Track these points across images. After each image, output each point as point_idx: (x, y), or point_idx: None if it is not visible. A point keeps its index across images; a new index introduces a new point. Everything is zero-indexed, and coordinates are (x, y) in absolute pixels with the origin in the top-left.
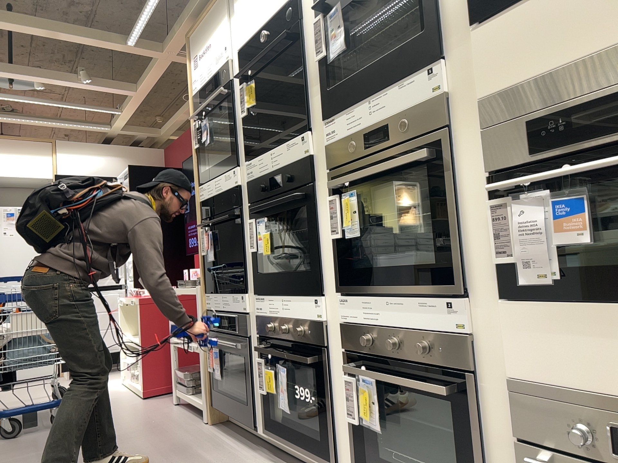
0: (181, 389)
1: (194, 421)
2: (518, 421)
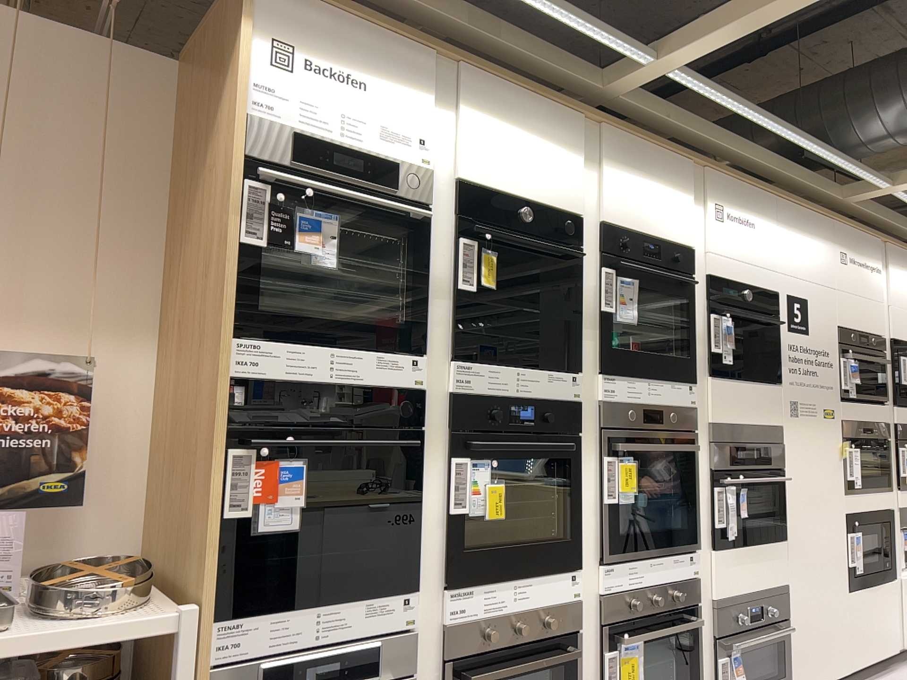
0: None
1: None
2: (718, 624)
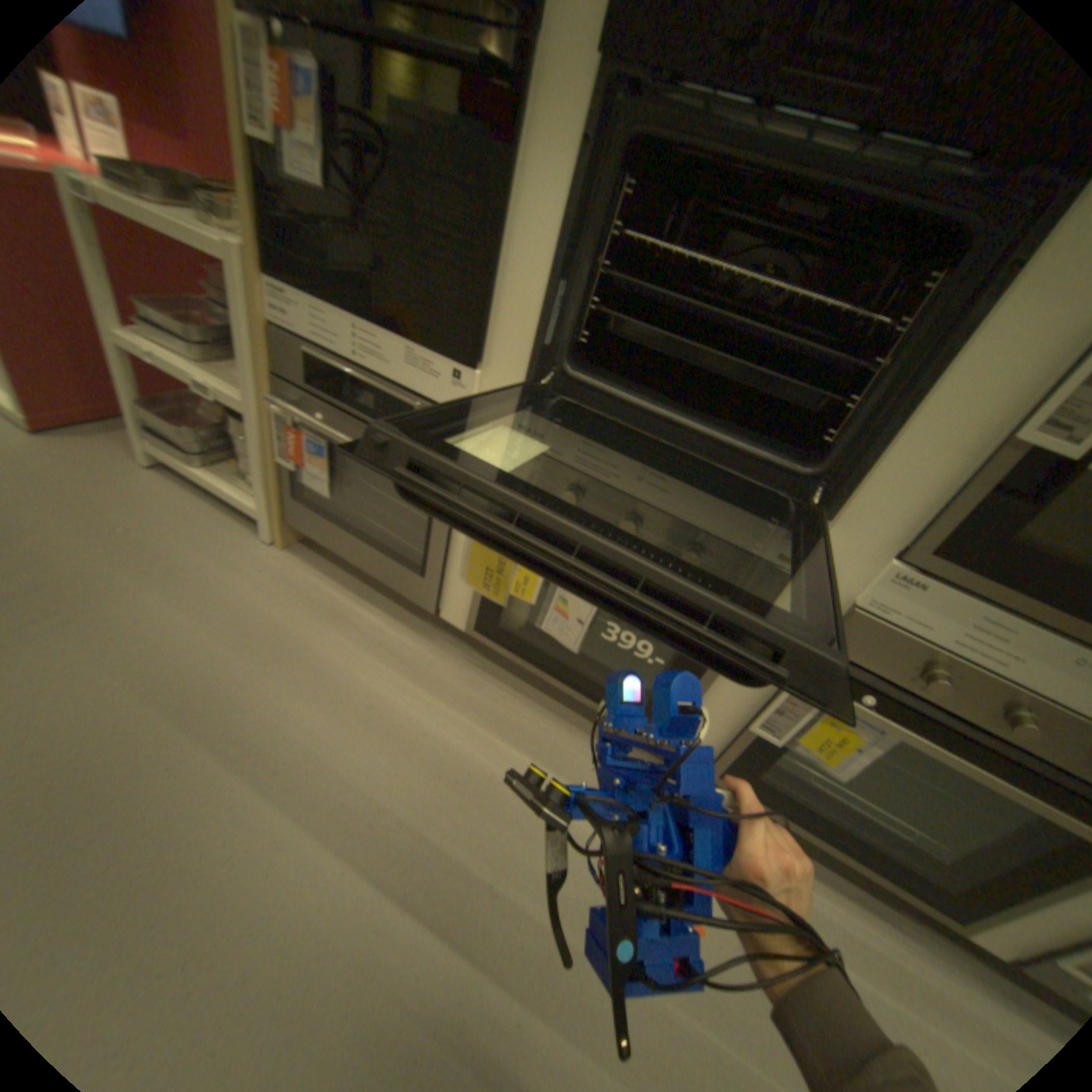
0: (156, 439)
1: (240, 538)
2: None
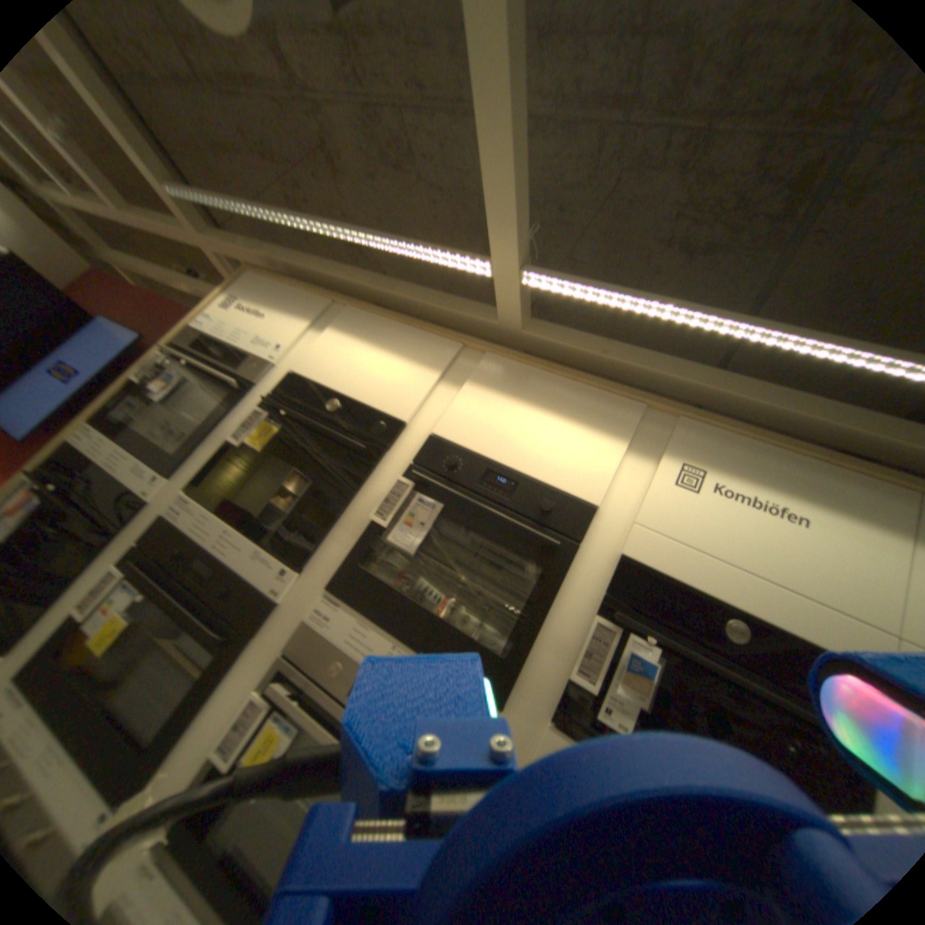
0: None
1: None
2: None
